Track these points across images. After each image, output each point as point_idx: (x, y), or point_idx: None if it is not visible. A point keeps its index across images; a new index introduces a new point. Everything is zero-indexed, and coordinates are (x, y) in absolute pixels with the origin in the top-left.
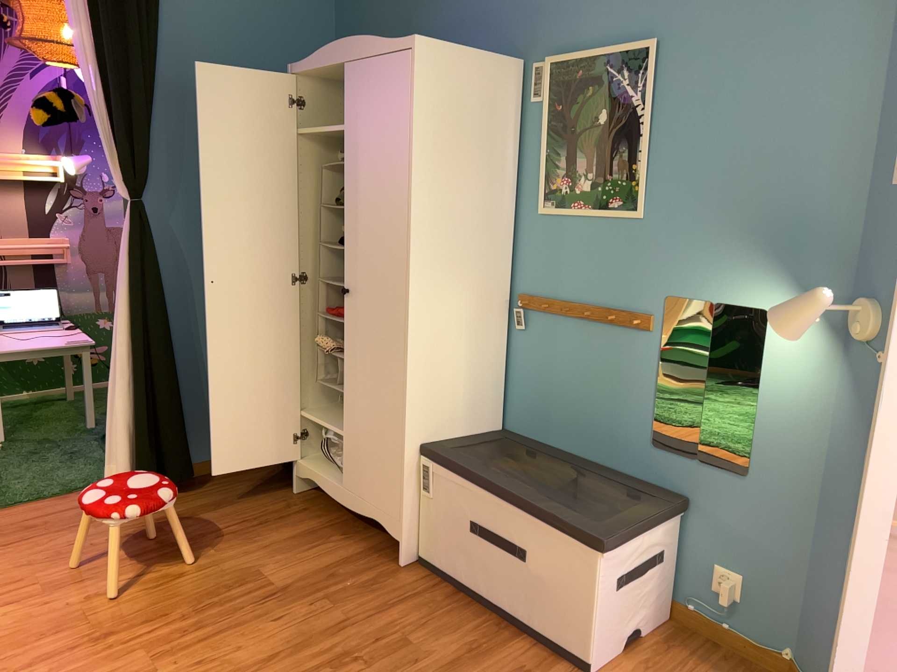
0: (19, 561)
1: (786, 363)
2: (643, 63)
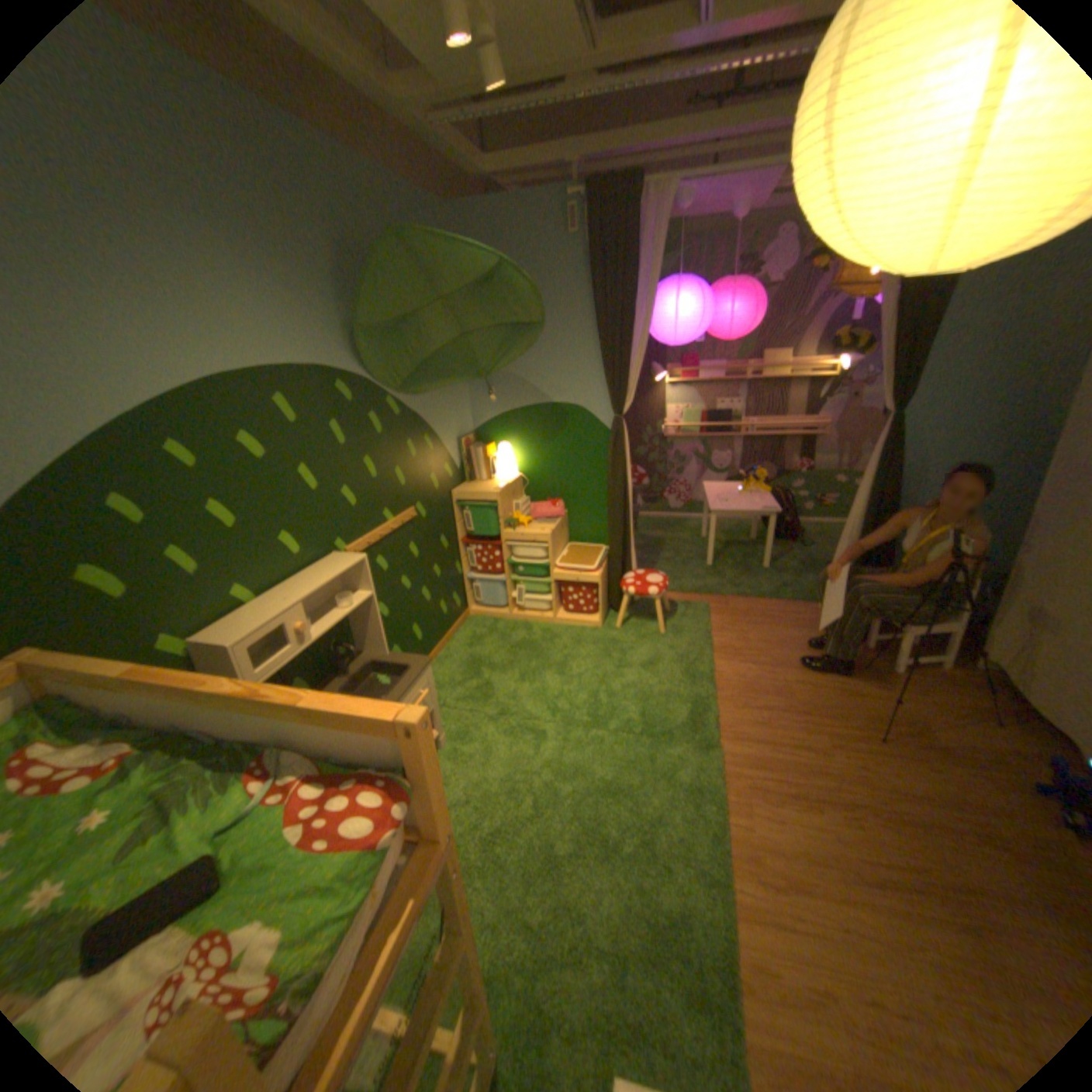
0: (761, 639)
1: None
2: None
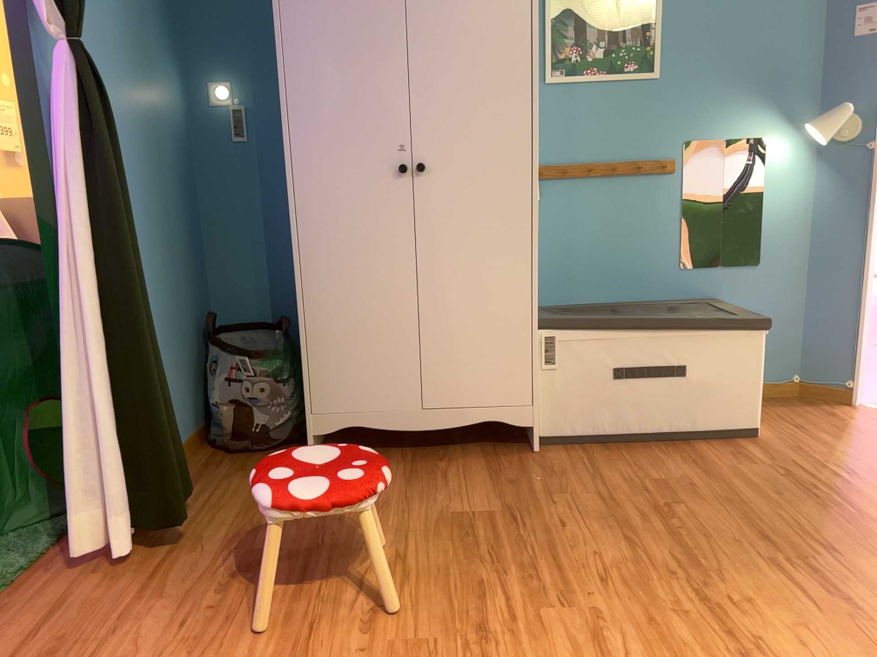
0: None
1: (781, 174)
2: None
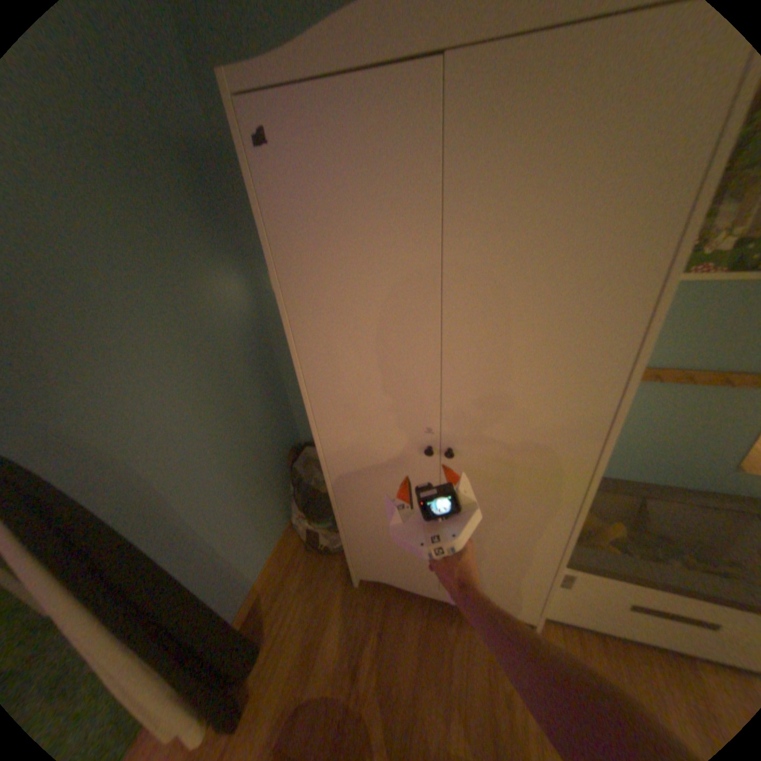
0: None
1: None
2: None
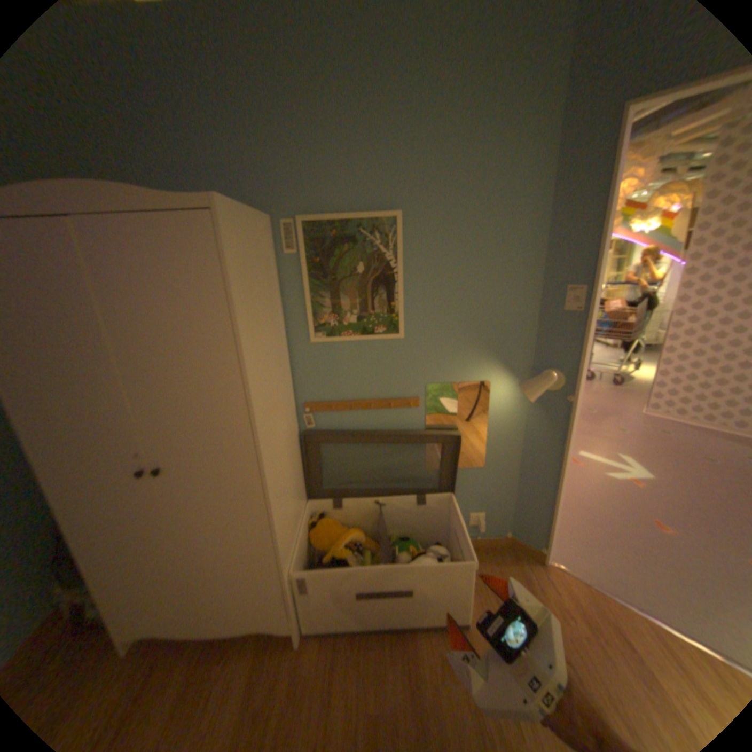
0: None
1: (502, 406)
2: (392, 227)
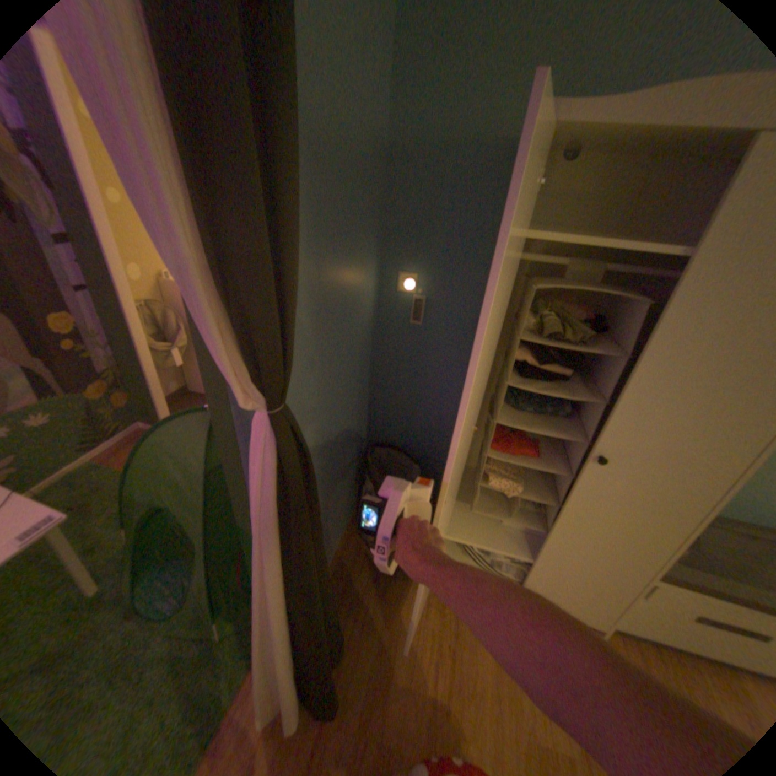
0: None
1: None
2: None
